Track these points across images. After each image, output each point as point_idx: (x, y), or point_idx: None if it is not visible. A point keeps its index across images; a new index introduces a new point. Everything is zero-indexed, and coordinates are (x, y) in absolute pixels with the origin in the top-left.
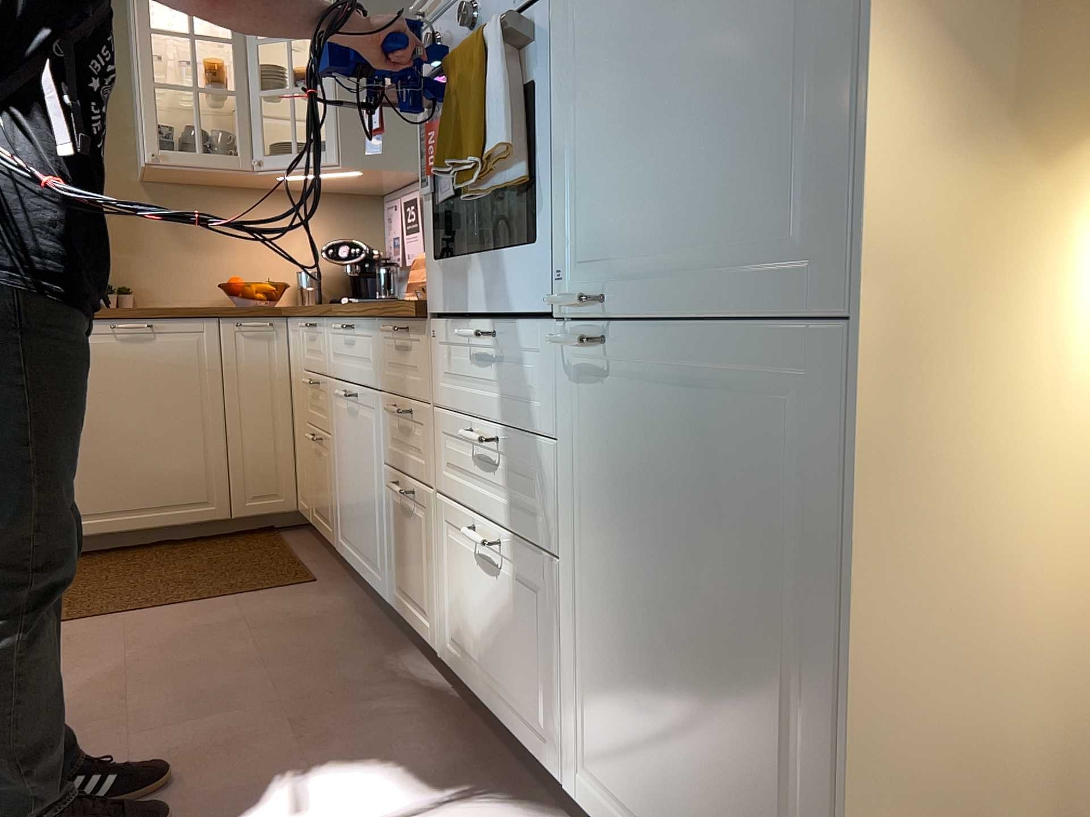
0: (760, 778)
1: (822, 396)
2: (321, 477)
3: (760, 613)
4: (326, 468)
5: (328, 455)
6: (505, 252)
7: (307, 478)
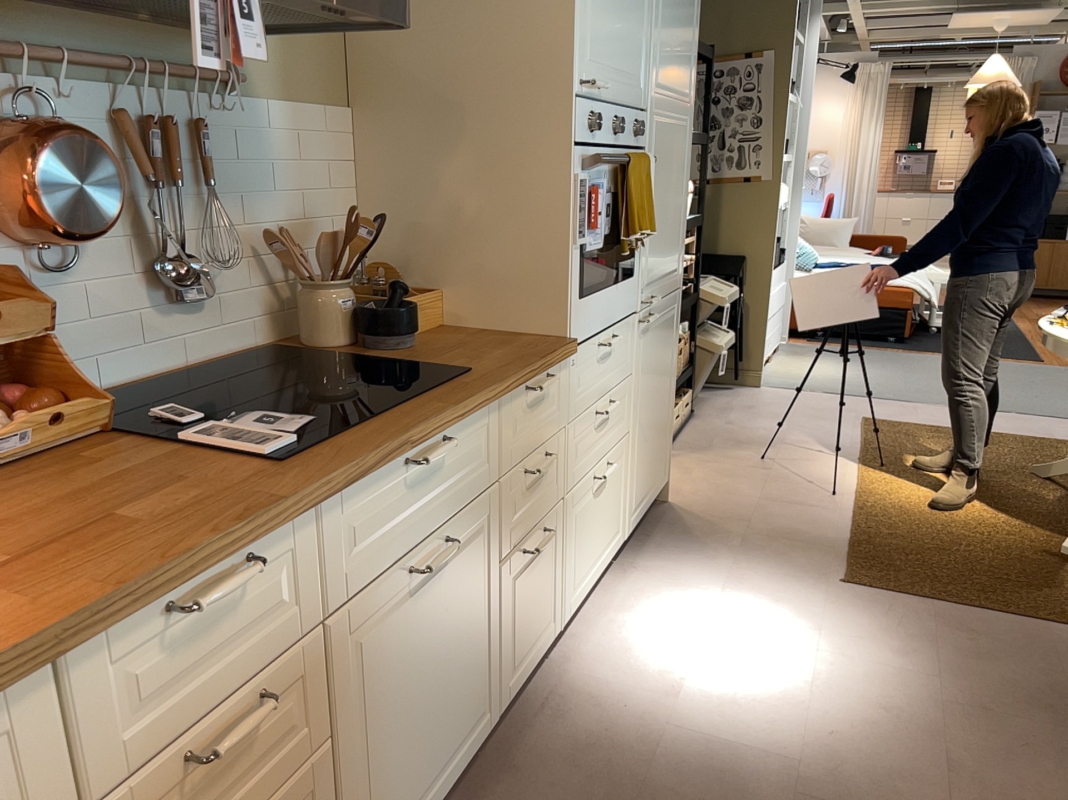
0: (663, 424)
1: (675, 308)
2: None
3: (666, 376)
4: None
5: (309, 799)
6: (618, 284)
7: None
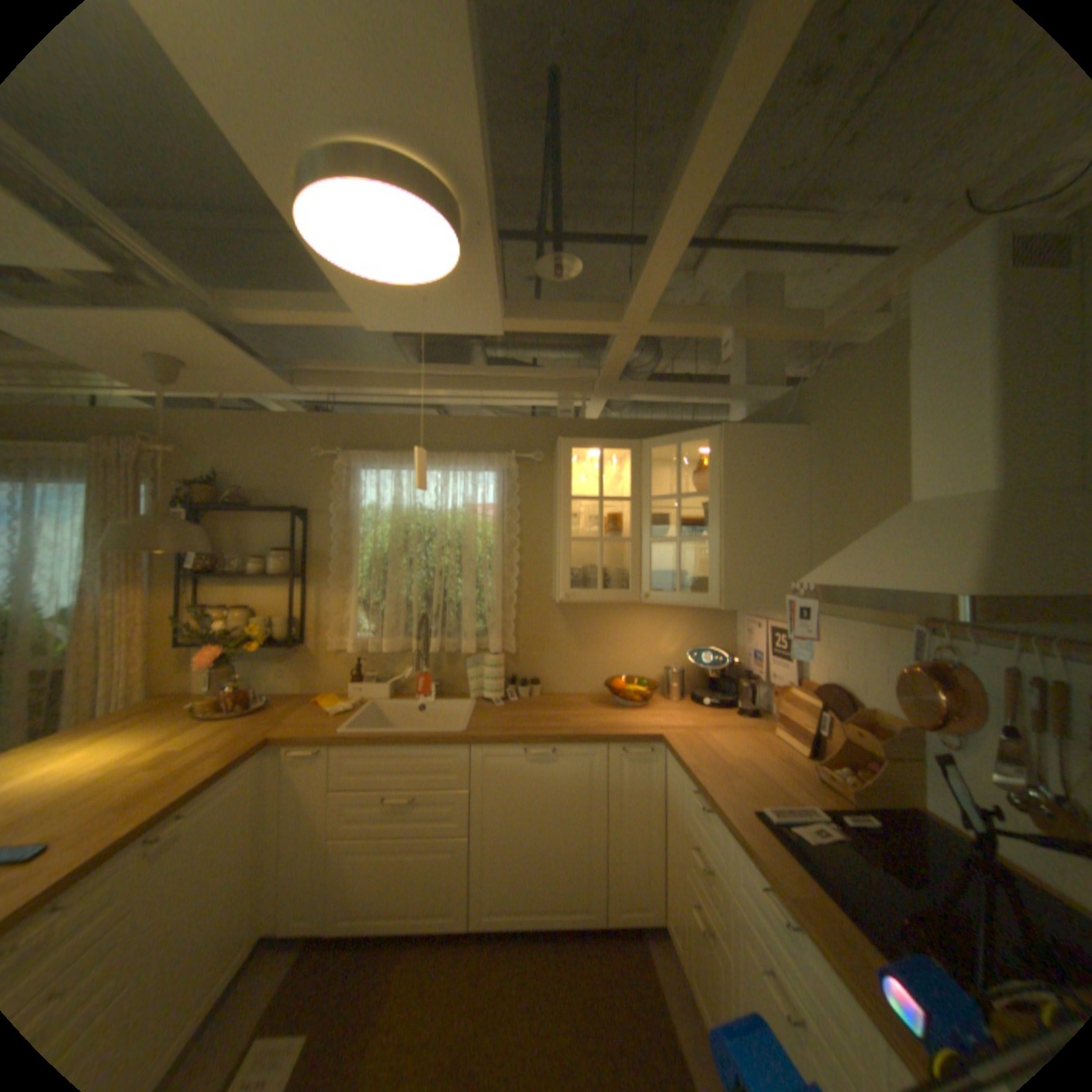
0: None
1: None
2: (711, 974)
3: None
4: (722, 982)
5: (725, 972)
6: None
7: (685, 929)
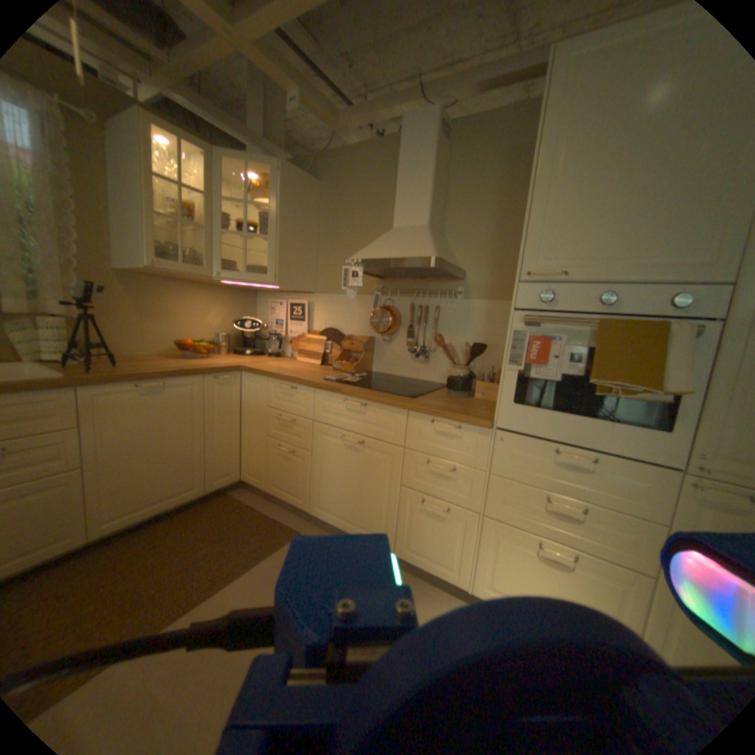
0: None
1: None
2: (289, 471)
3: None
4: (299, 468)
5: (302, 461)
6: (617, 424)
7: (262, 467)
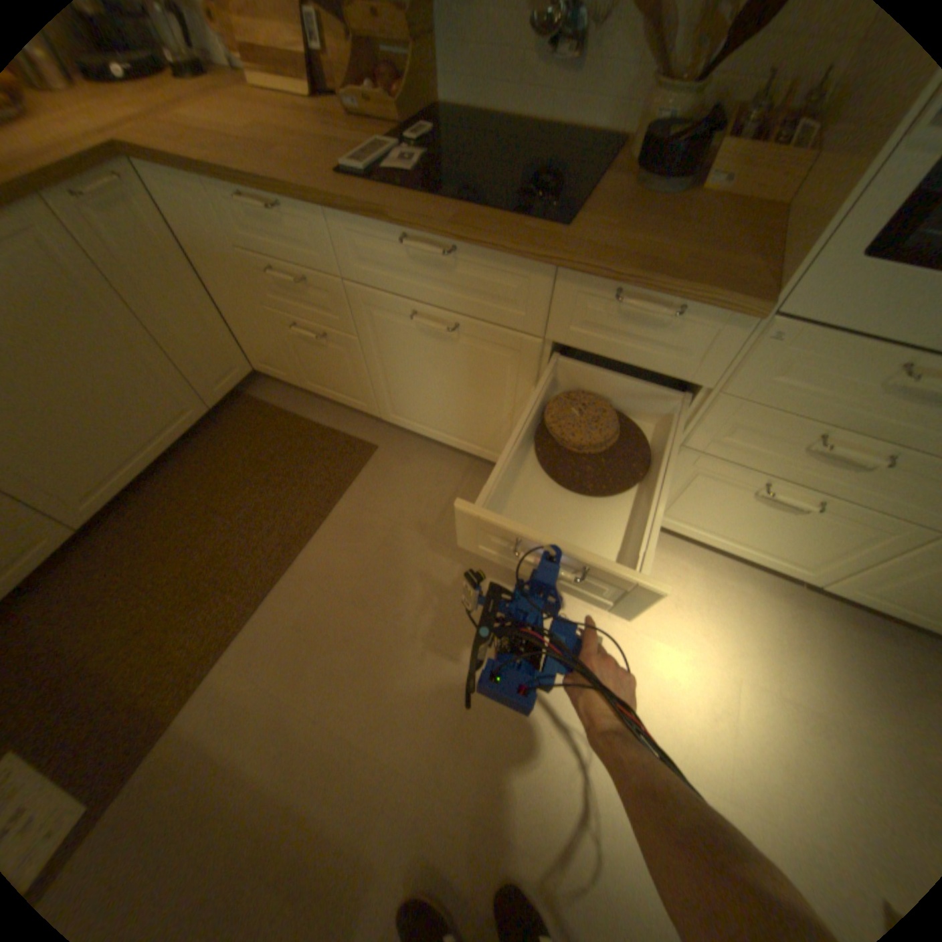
0: None
1: None
2: (329, 364)
3: None
4: (344, 360)
5: (346, 350)
6: None
7: (279, 354)
